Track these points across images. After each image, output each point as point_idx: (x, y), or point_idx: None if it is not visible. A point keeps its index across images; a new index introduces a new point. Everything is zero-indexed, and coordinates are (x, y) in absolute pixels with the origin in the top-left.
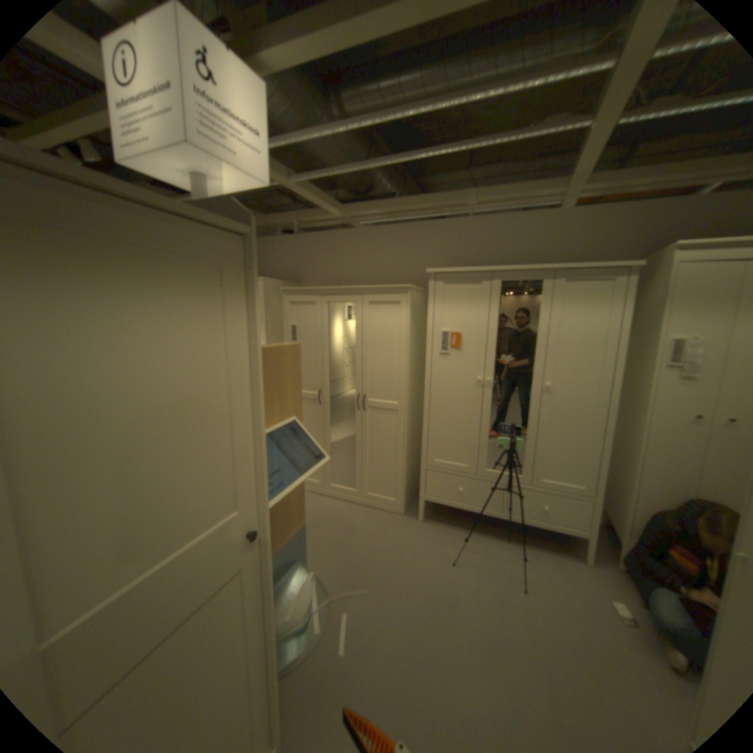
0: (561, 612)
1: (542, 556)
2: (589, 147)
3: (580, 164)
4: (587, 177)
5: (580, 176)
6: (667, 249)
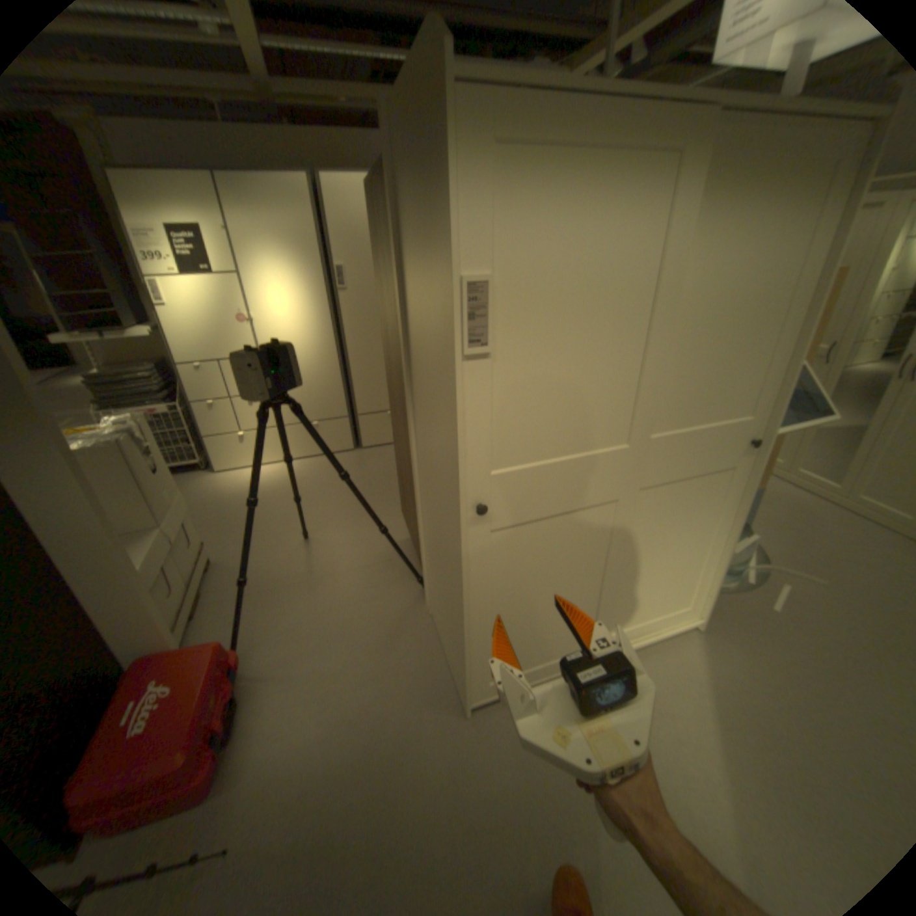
0: None
1: None
2: None
3: None
4: None
5: None
6: None
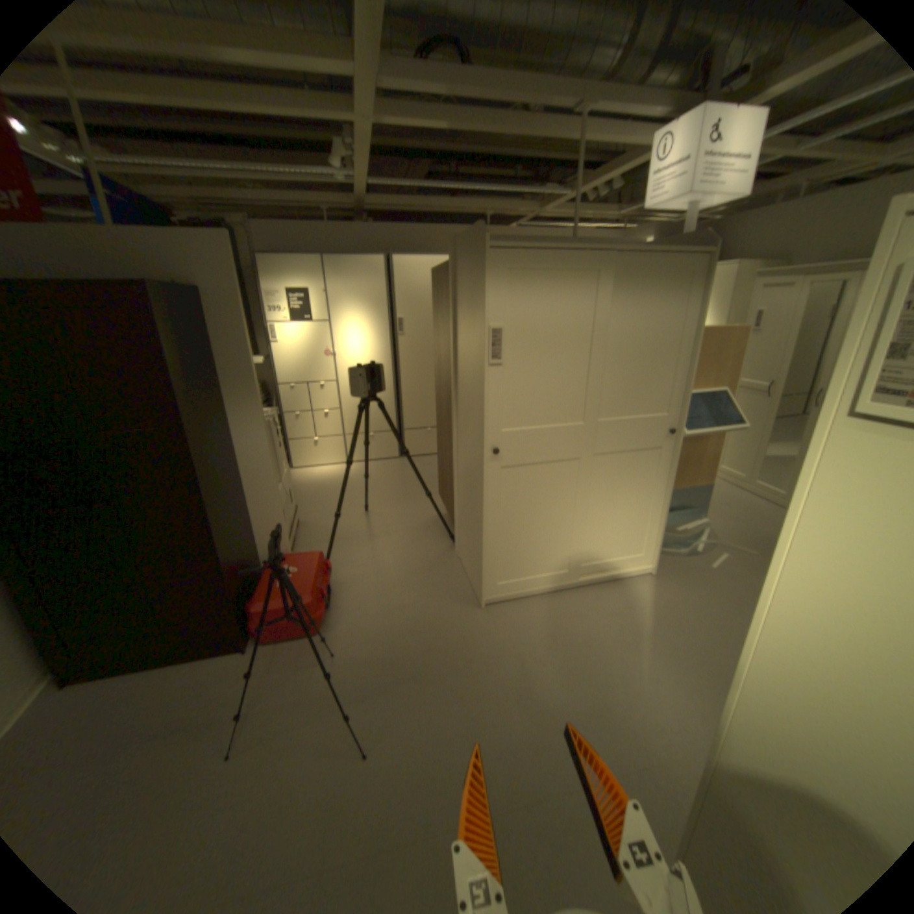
0: None
1: None
2: None
3: None
4: None
5: None
6: None
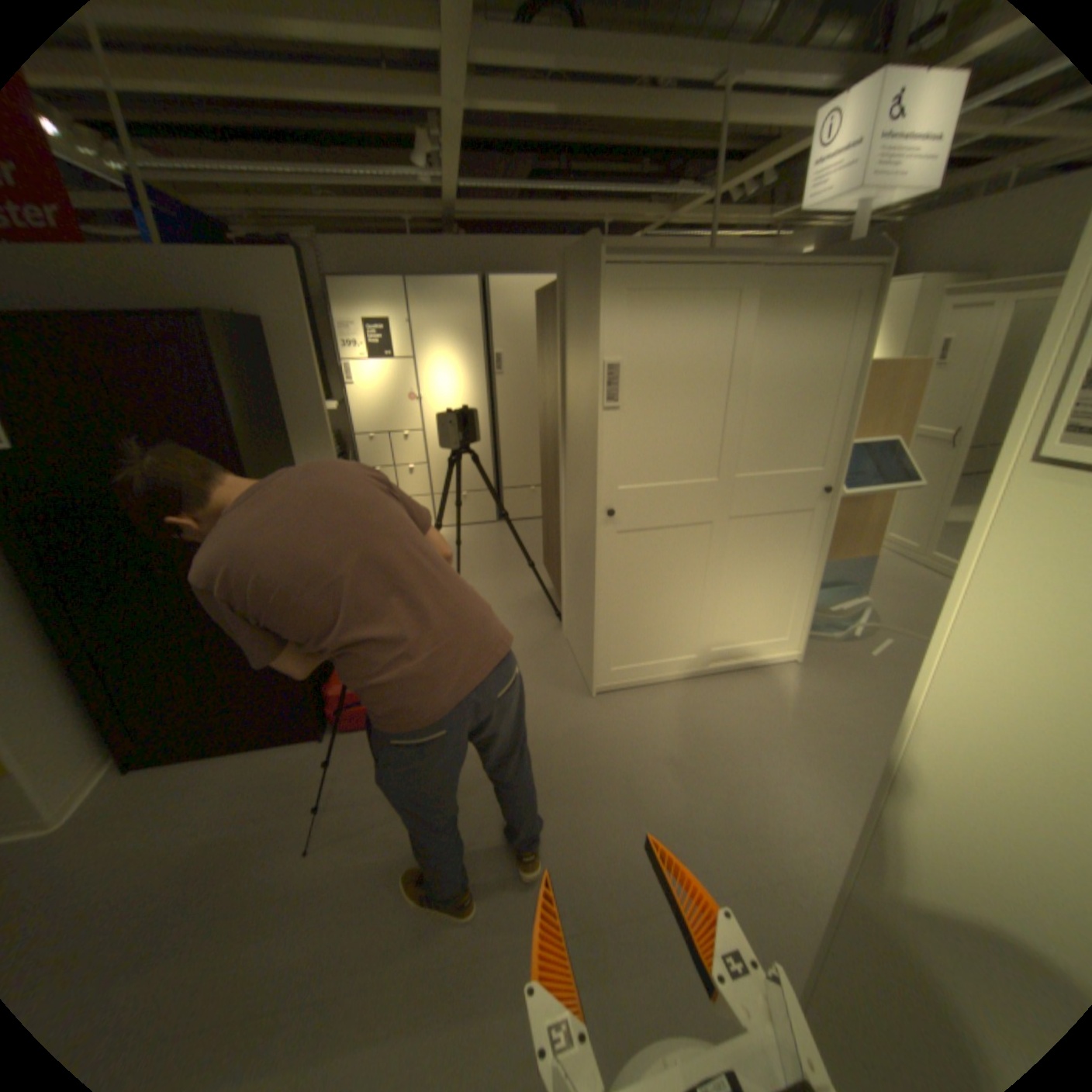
0: None
1: None
2: None
3: None
4: None
5: None
6: None
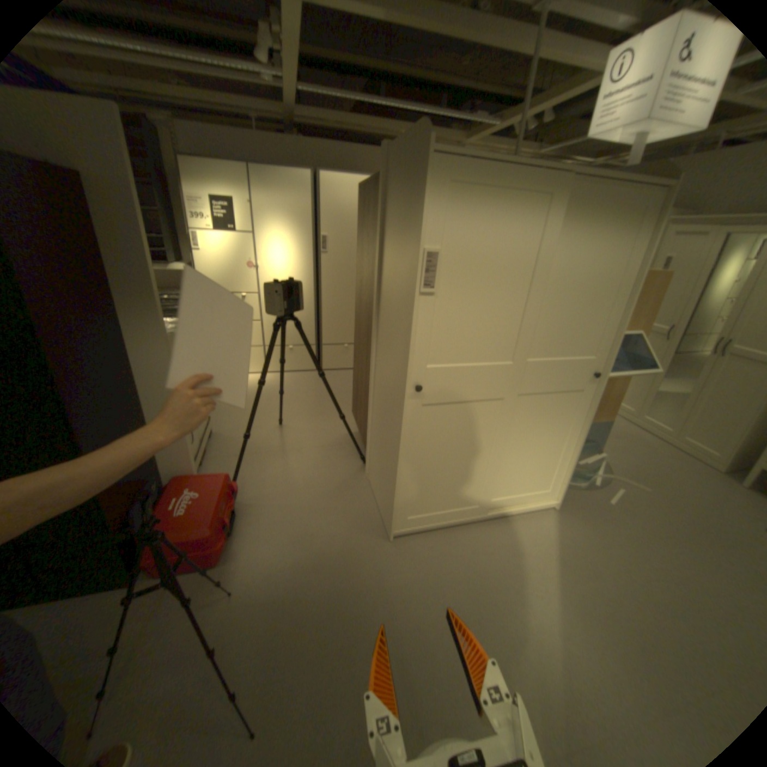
0: None
1: None
2: None
3: None
4: None
5: None
6: None
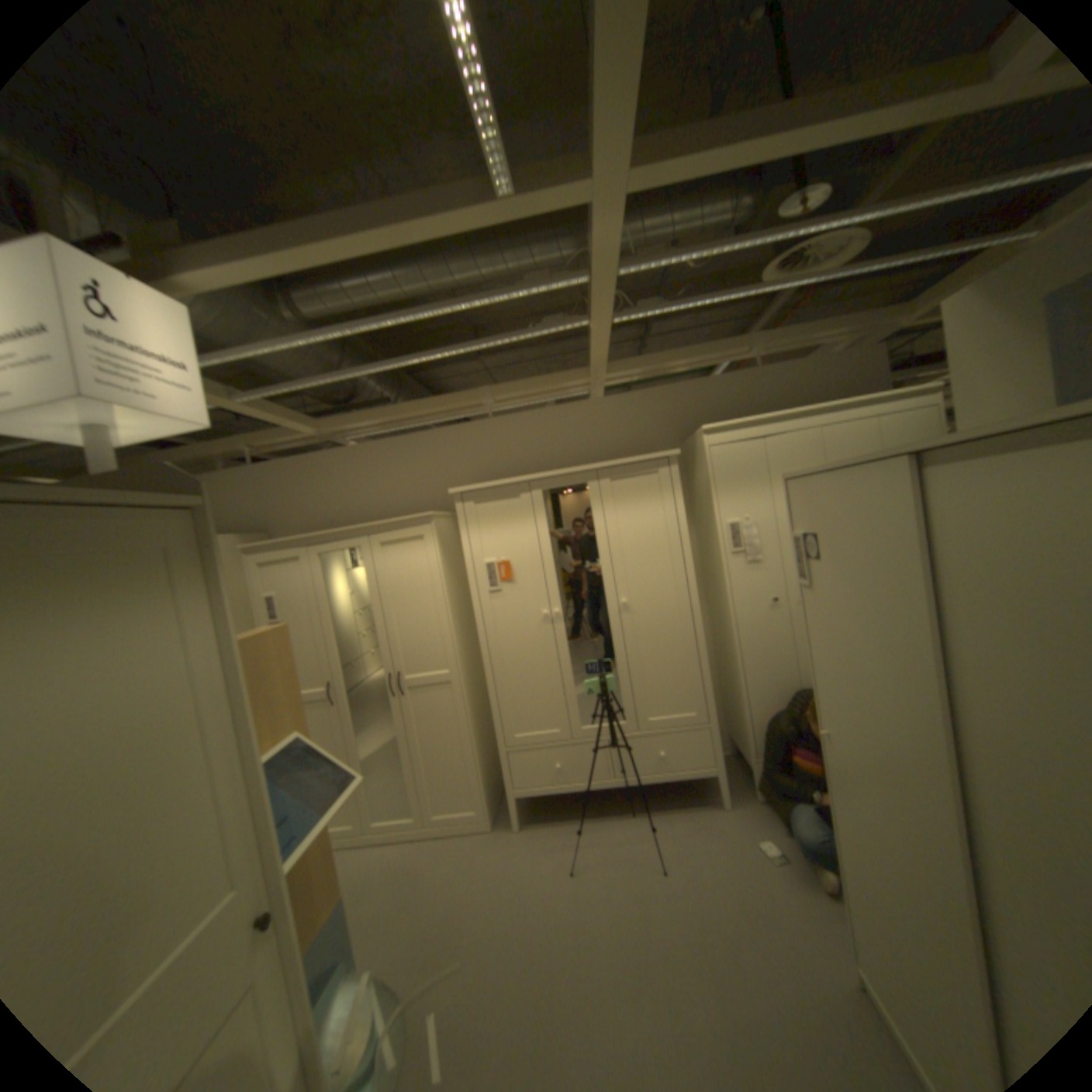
0: (709, 882)
1: (676, 819)
2: (596, 343)
3: (594, 358)
4: (605, 368)
5: (599, 368)
6: (698, 435)
